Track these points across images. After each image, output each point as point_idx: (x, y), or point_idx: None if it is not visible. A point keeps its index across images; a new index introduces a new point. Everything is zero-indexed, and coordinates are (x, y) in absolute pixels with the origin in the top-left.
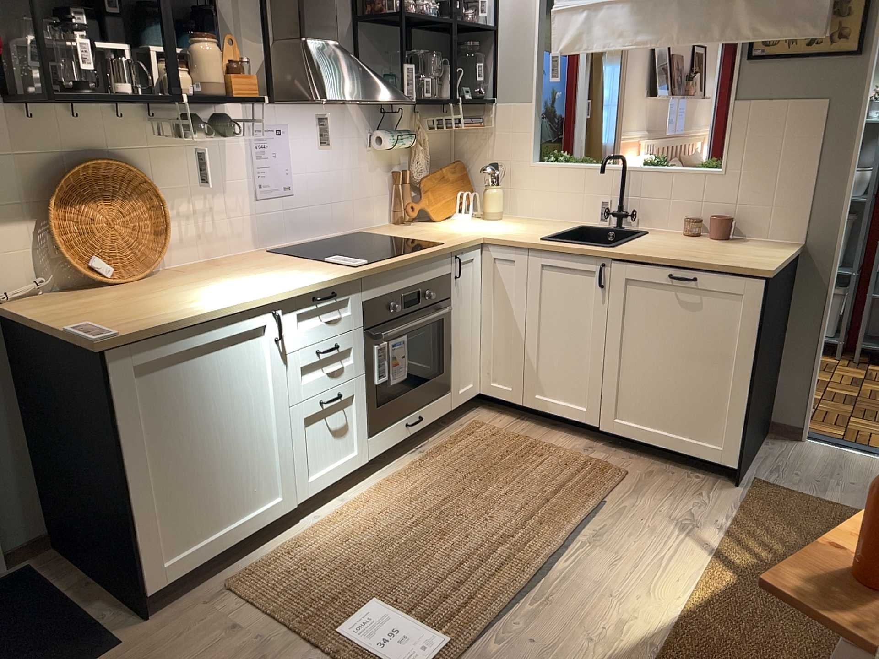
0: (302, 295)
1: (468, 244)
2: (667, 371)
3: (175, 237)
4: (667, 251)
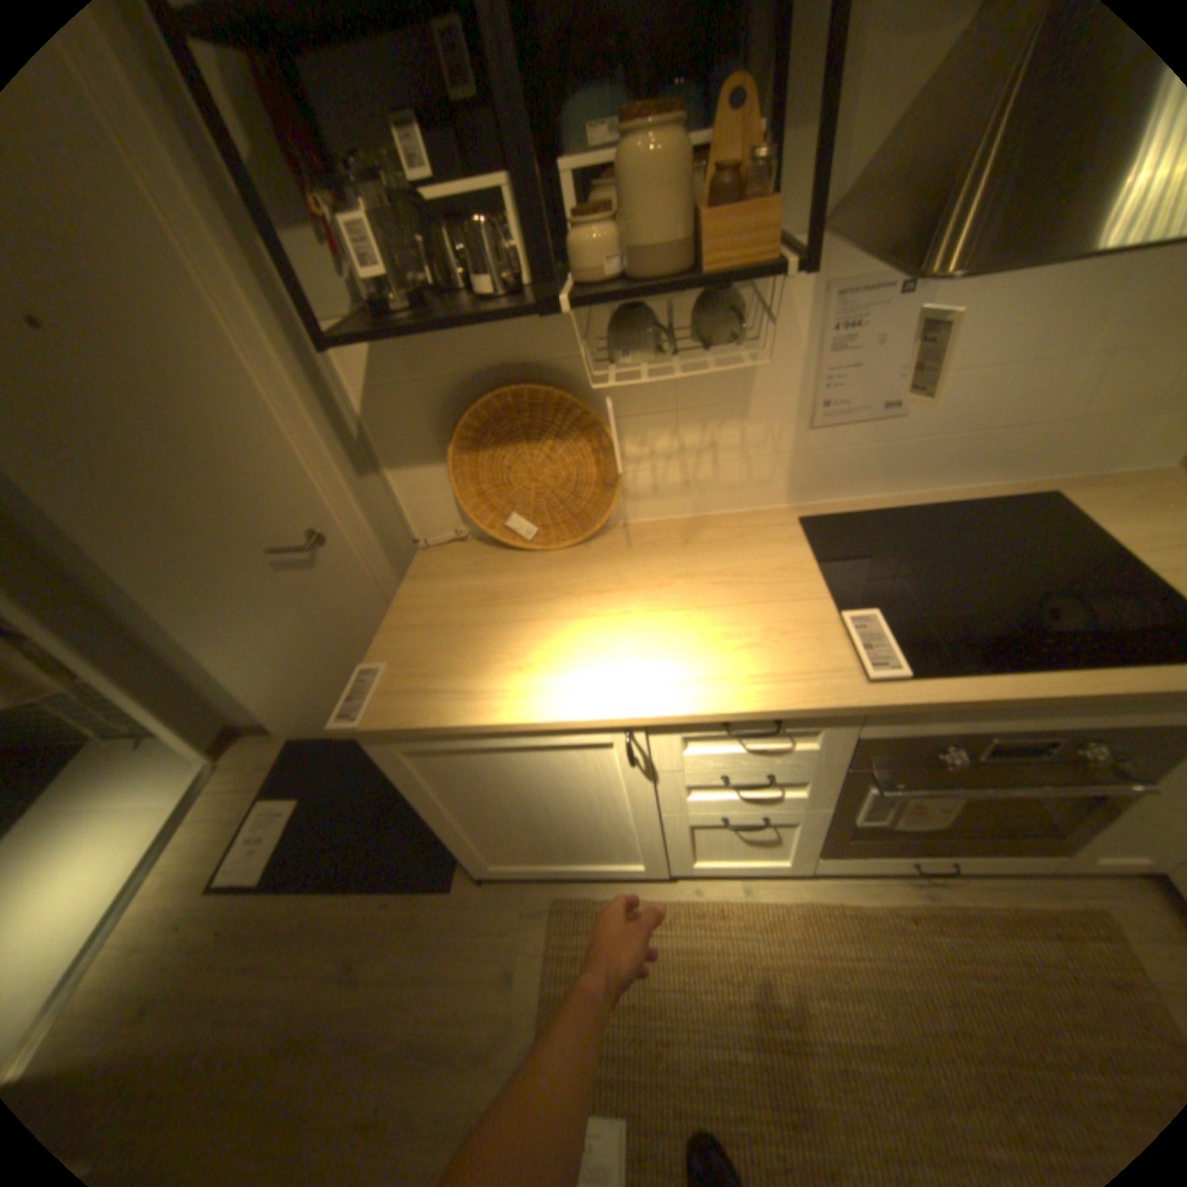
0: (696, 718)
1: None
2: None
3: (645, 481)
4: None
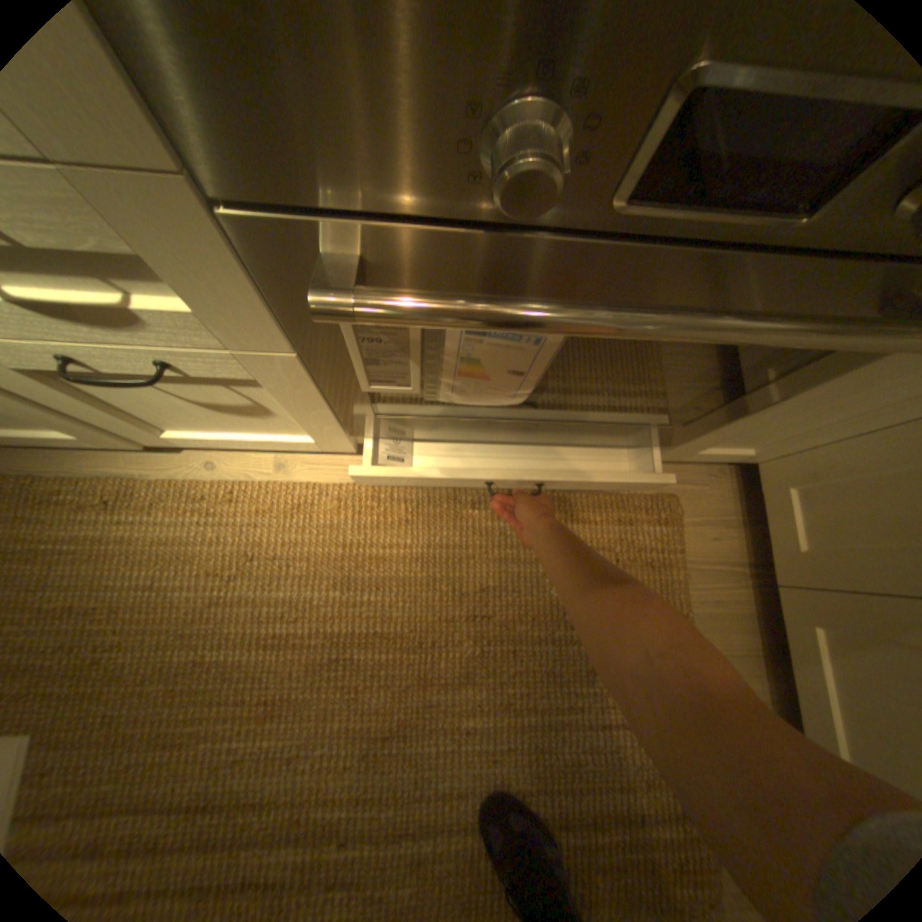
0: None
1: None
2: None
3: None
4: None
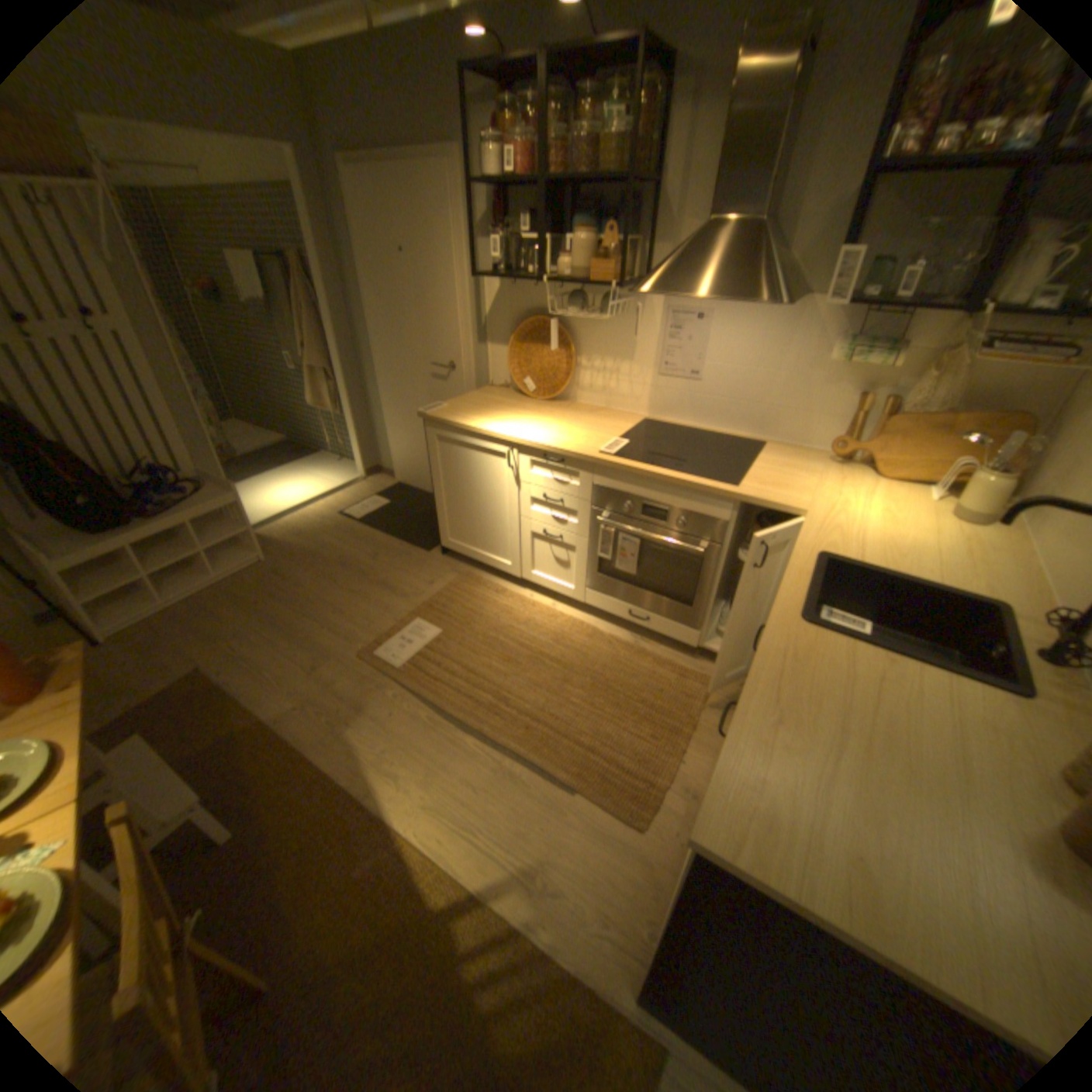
0: (534, 448)
1: (765, 505)
2: None
3: (586, 382)
4: (819, 692)
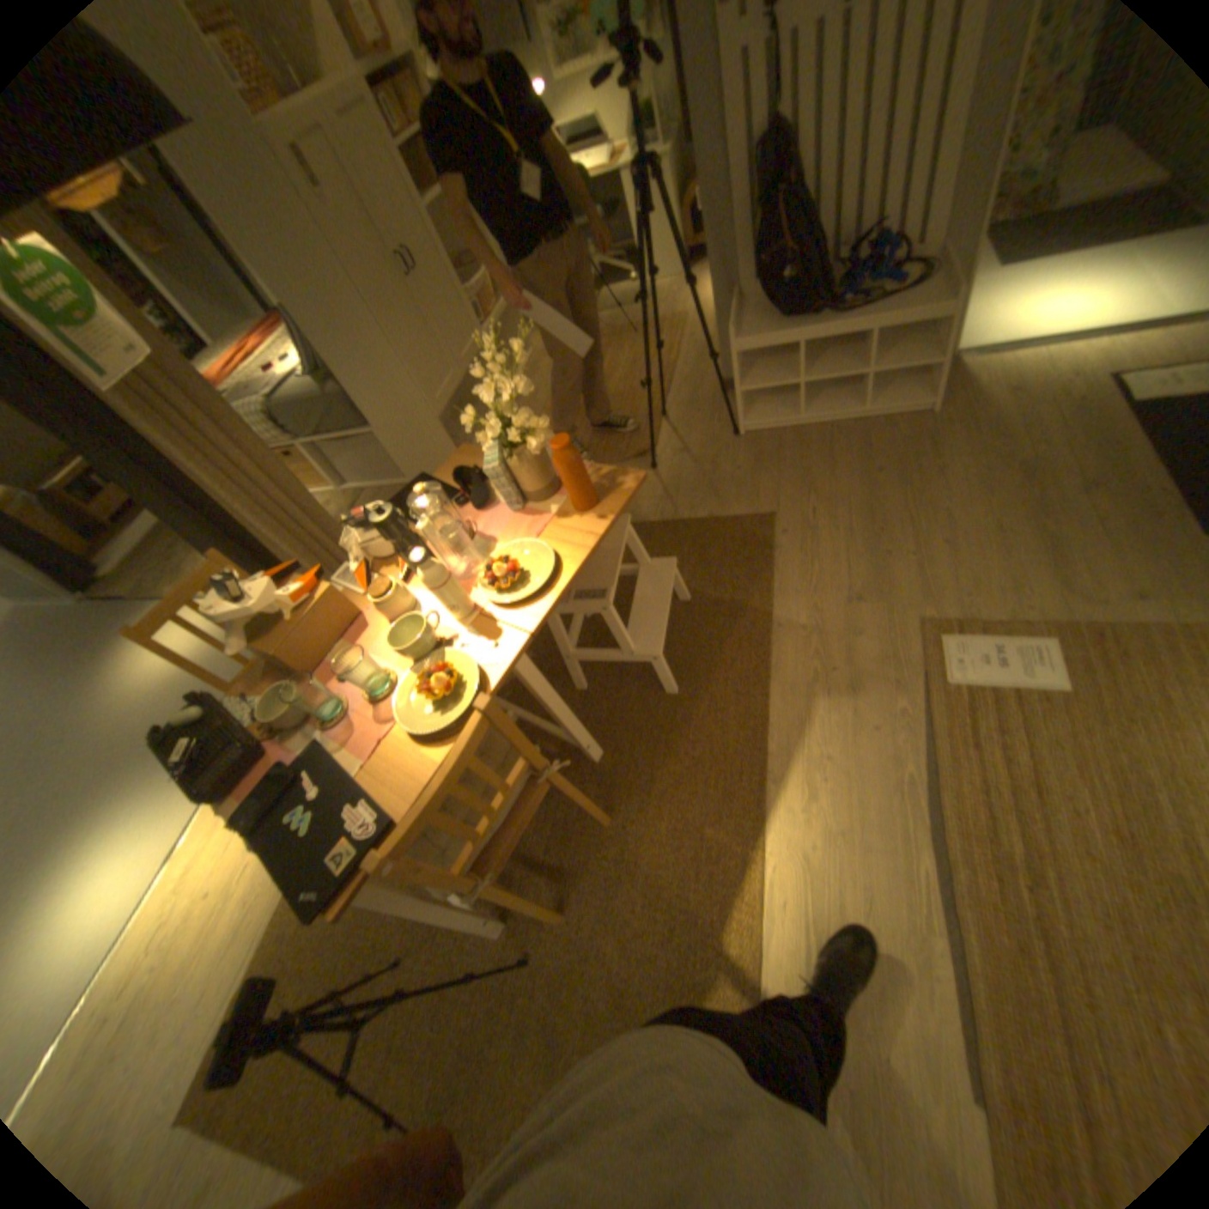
0: None
1: None
2: None
3: None
4: None
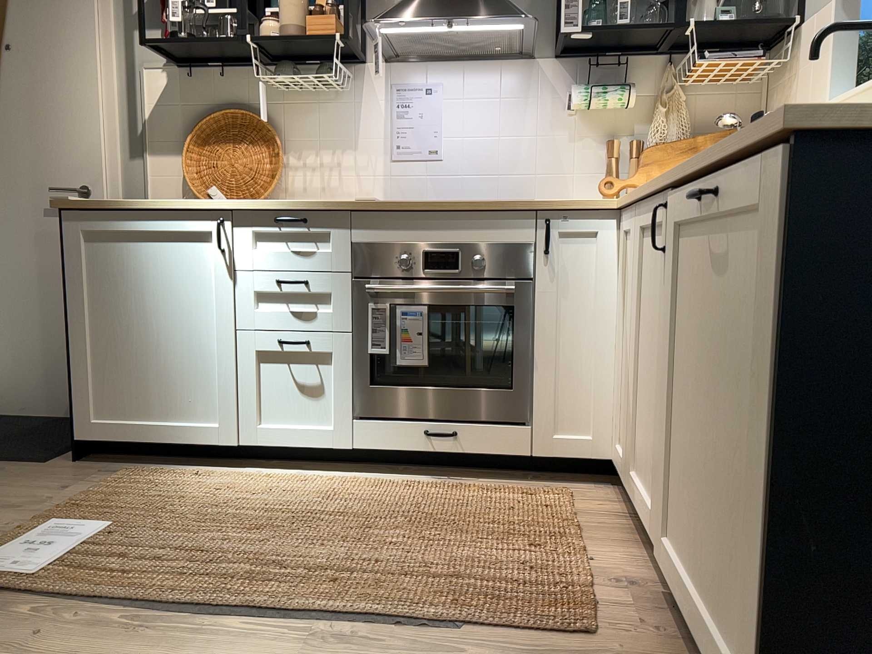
0: (259, 211)
1: (574, 206)
2: (711, 438)
3: (297, 184)
4: None
